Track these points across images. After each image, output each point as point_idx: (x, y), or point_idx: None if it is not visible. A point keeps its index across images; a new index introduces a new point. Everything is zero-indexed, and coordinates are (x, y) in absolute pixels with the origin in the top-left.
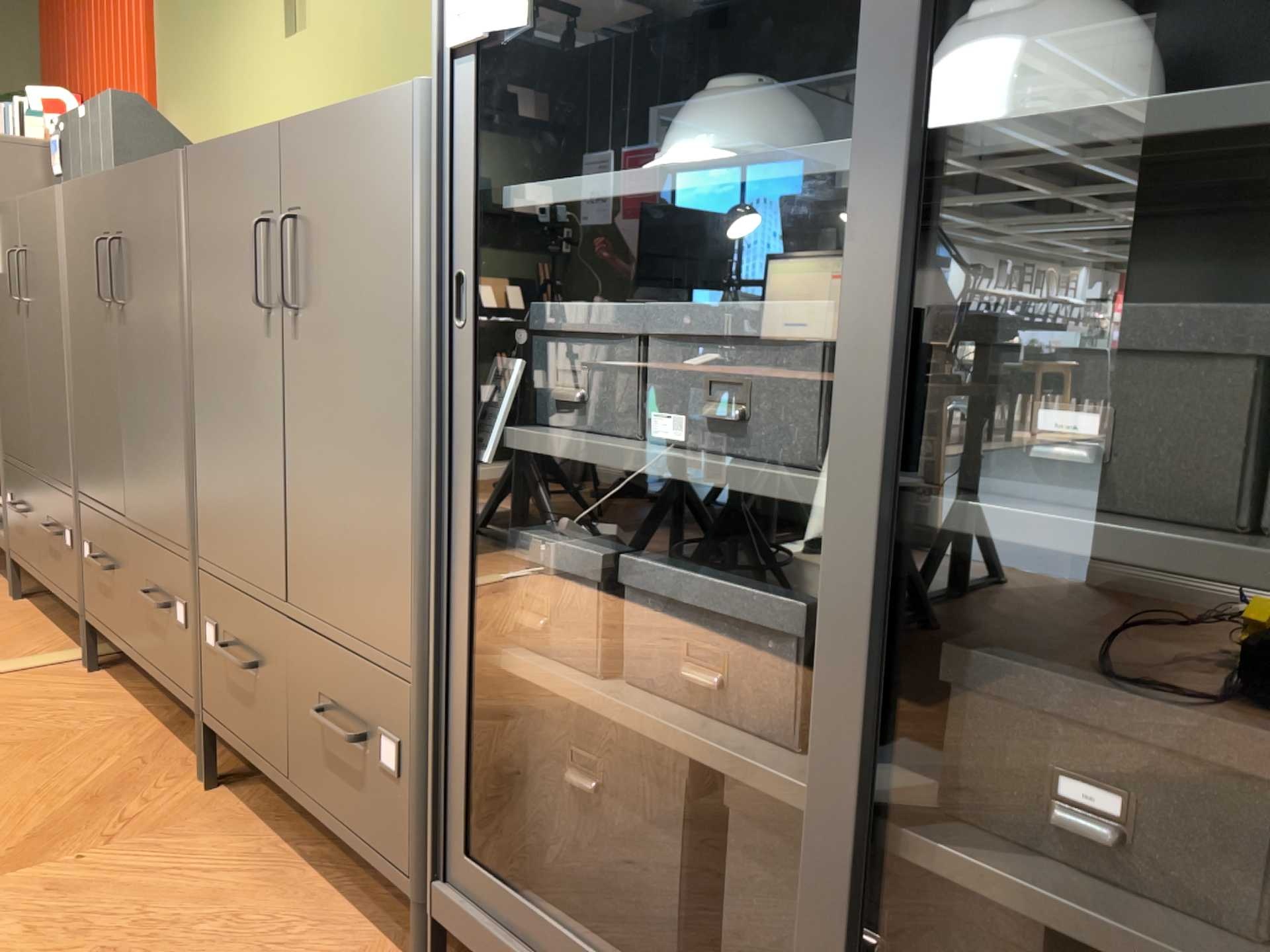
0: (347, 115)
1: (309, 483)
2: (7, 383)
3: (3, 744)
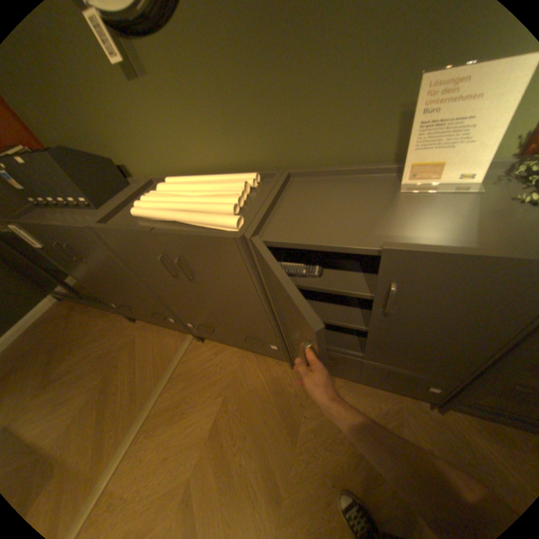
0: (481, 261)
1: (388, 346)
2: (73, 273)
3: (223, 387)
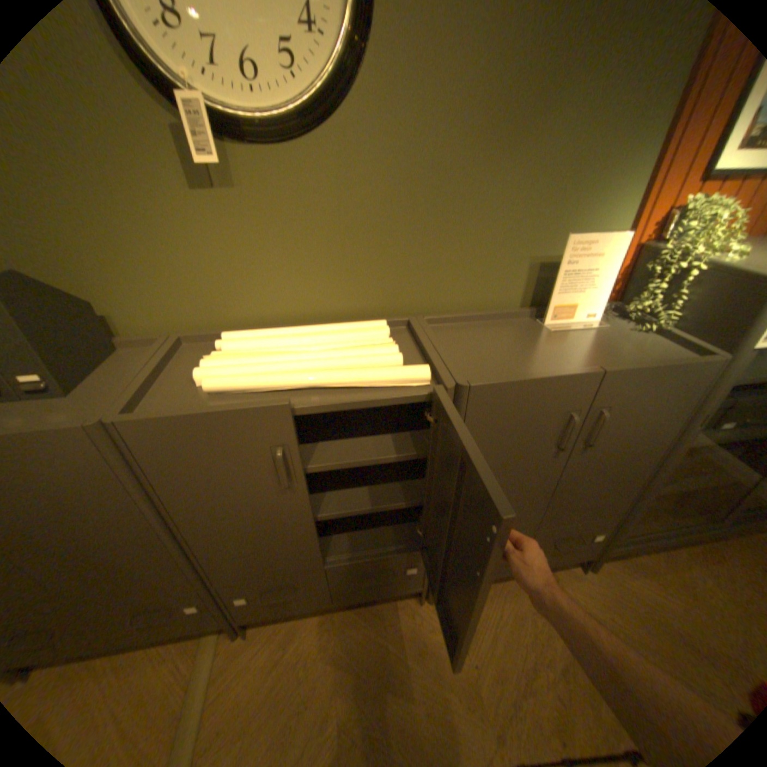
0: (672, 369)
1: (573, 494)
2: None
3: (326, 699)
